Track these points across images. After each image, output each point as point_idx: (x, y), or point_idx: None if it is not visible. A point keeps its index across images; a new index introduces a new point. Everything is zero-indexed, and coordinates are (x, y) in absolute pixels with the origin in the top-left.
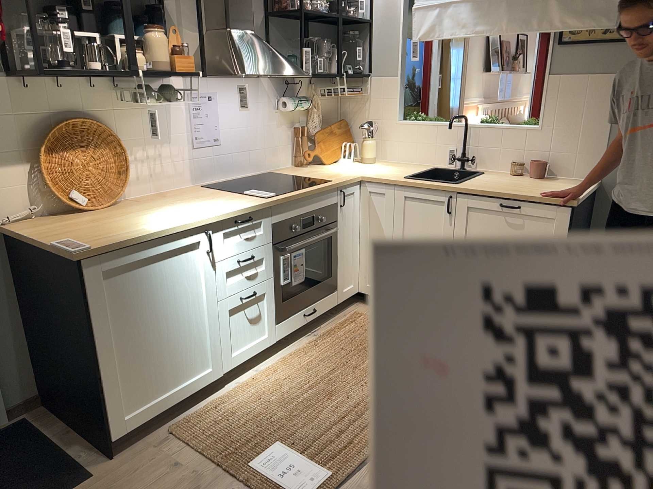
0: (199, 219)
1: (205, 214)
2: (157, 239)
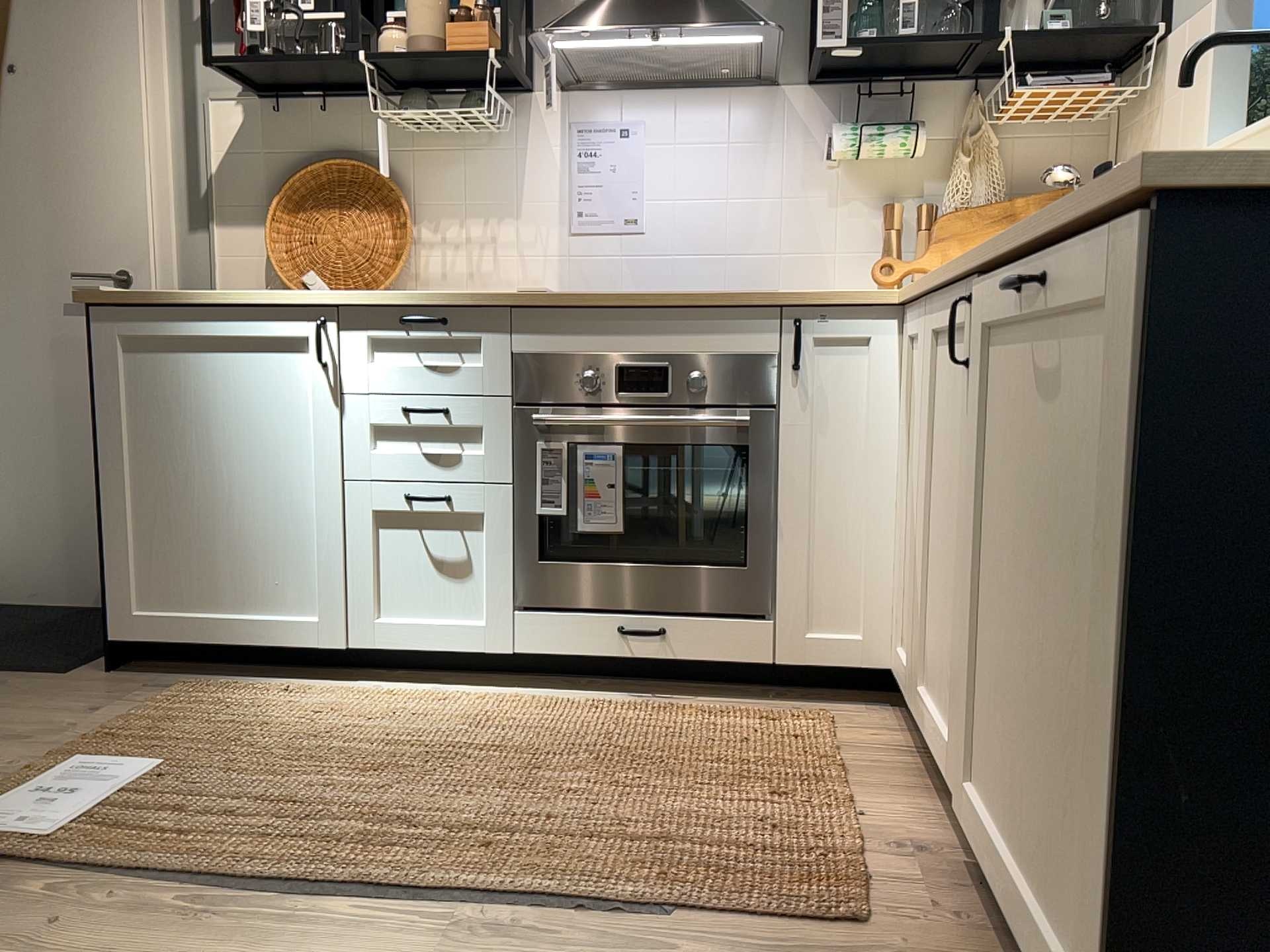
0: (310, 293)
1: (344, 293)
2: (217, 307)
